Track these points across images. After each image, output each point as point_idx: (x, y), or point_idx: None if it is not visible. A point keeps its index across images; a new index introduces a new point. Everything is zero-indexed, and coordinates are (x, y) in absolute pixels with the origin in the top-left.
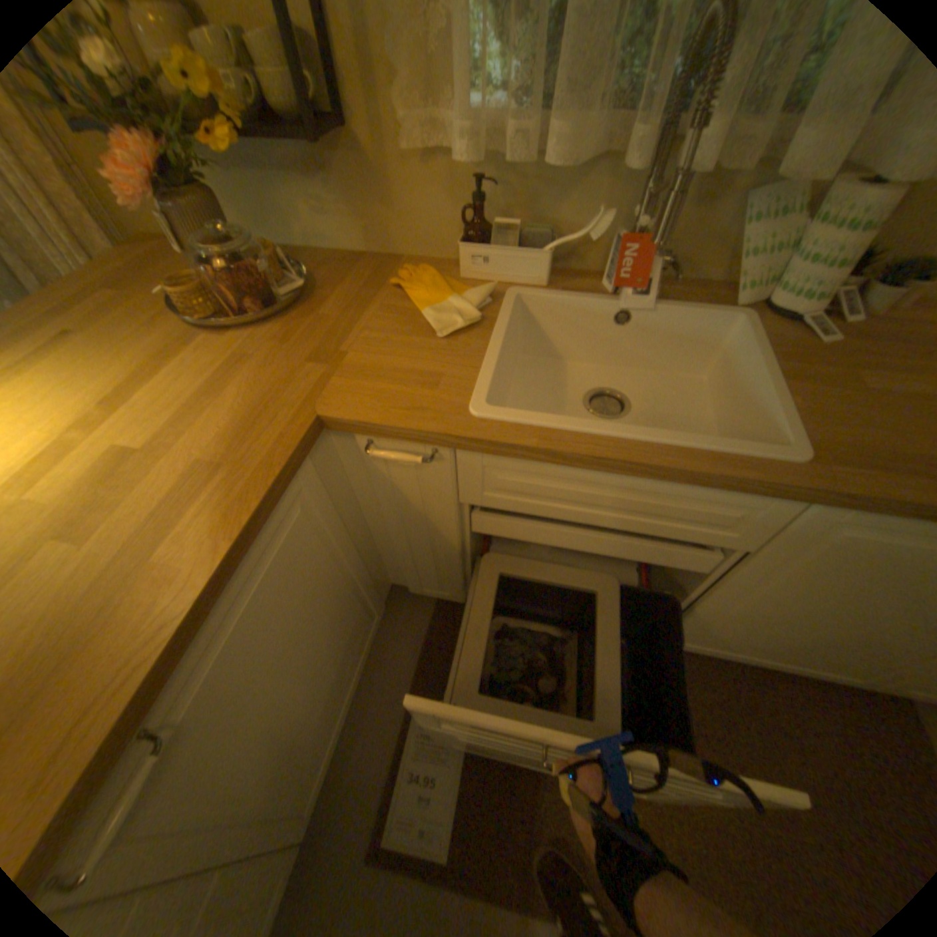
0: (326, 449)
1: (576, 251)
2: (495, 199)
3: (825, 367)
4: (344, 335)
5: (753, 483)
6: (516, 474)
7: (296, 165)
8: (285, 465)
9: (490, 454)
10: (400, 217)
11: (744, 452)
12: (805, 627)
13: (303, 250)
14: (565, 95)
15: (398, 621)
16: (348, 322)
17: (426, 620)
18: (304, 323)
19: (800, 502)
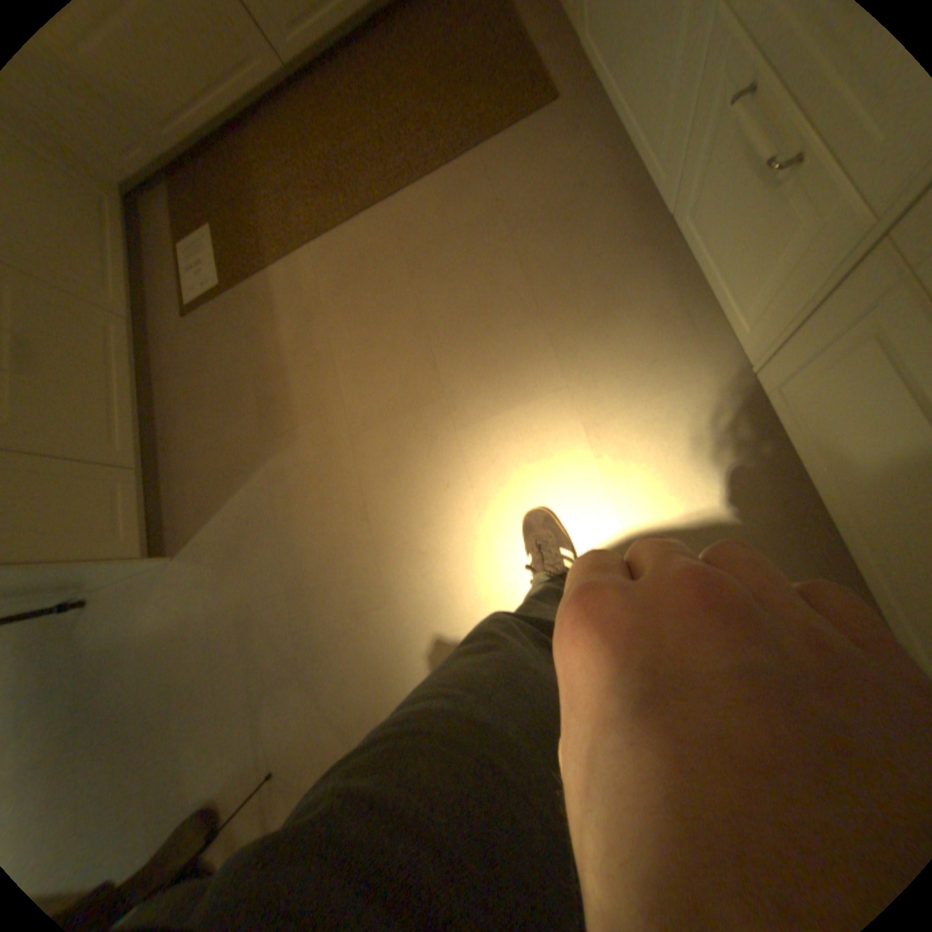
0: None
1: None
2: None
3: None
4: None
5: None
6: None
7: None
8: None
9: None
10: None
11: None
12: None
13: None
14: None
15: (151, 215)
16: None
17: (167, 199)
18: None
19: None
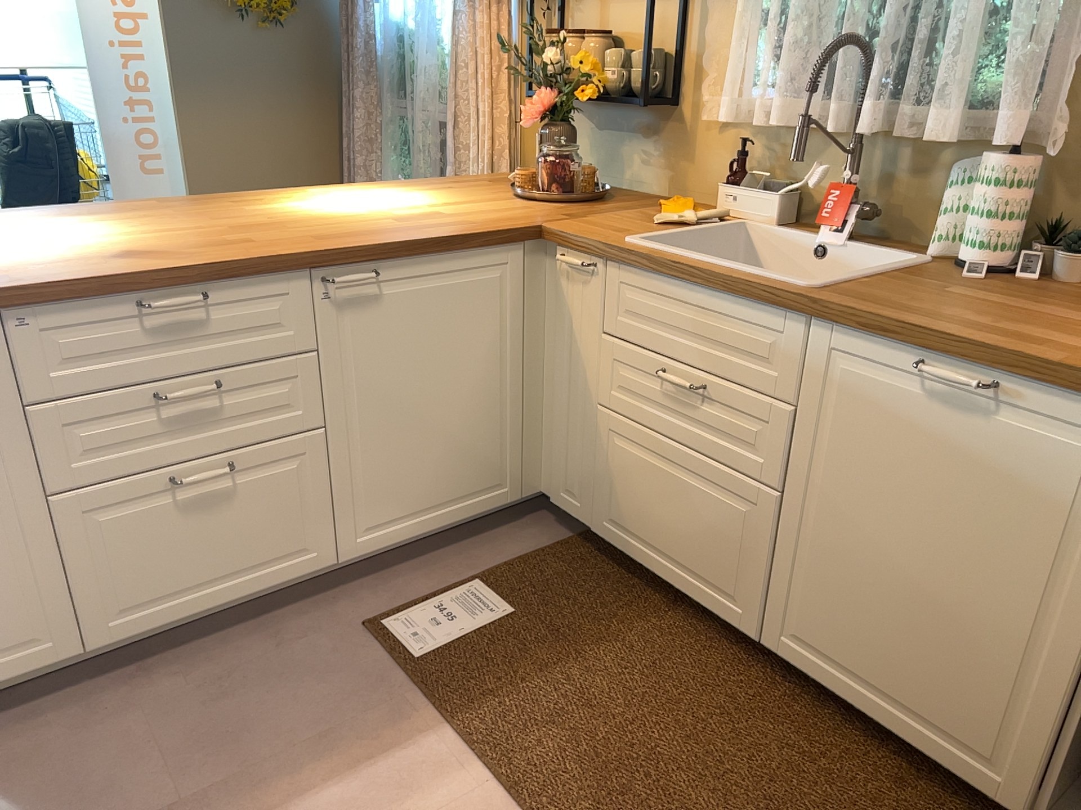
0: (537, 262)
1: (817, 211)
2: (760, 164)
3: (924, 281)
4: (595, 213)
5: (757, 290)
6: (636, 293)
7: (640, 132)
8: (504, 232)
9: (622, 269)
10: (694, 172)
11: (768, 277)
12: (876, 574)
13: (622, 190)
14: (784, 90)
15: (523, 531)
16: (605, 211)
17: (548, 542)
18: (578, 207)
19: (799, 323)
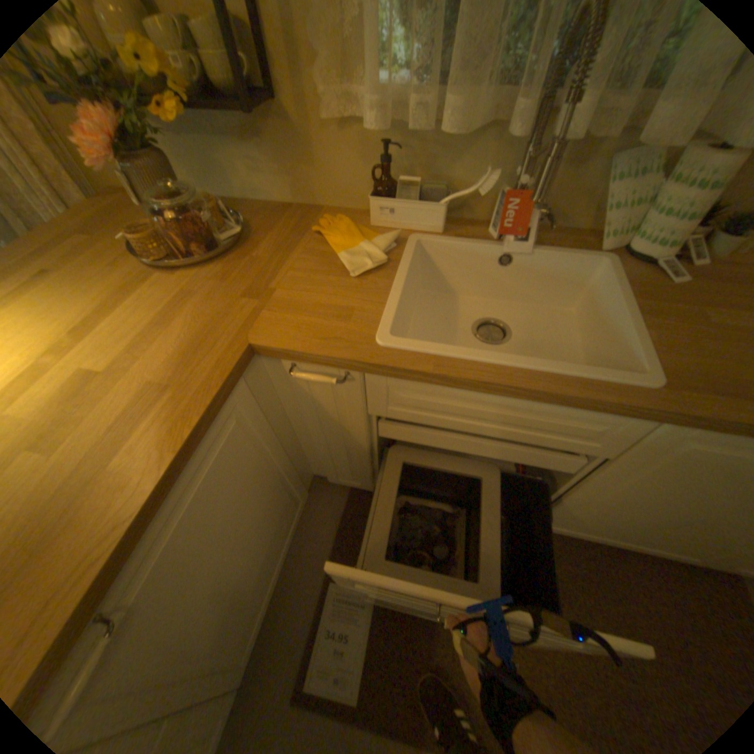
0: (257, 370)
1: (467, 203)
2: (400, 160)
3: (676, 304)
4: (273, 274)
5: (614, 405)
6: (415, 393)
7: (234, 131)
8: (221, 386)
9: (393, 377)
10: (321, 174)
11: (607, 378)
12: (654, 518)
13: (241, 201)
14: (458, 73)
15: (318, 504)
16: (276, 263)
17: (341, 504)
18: (240, 264)
19: (654, 421)
